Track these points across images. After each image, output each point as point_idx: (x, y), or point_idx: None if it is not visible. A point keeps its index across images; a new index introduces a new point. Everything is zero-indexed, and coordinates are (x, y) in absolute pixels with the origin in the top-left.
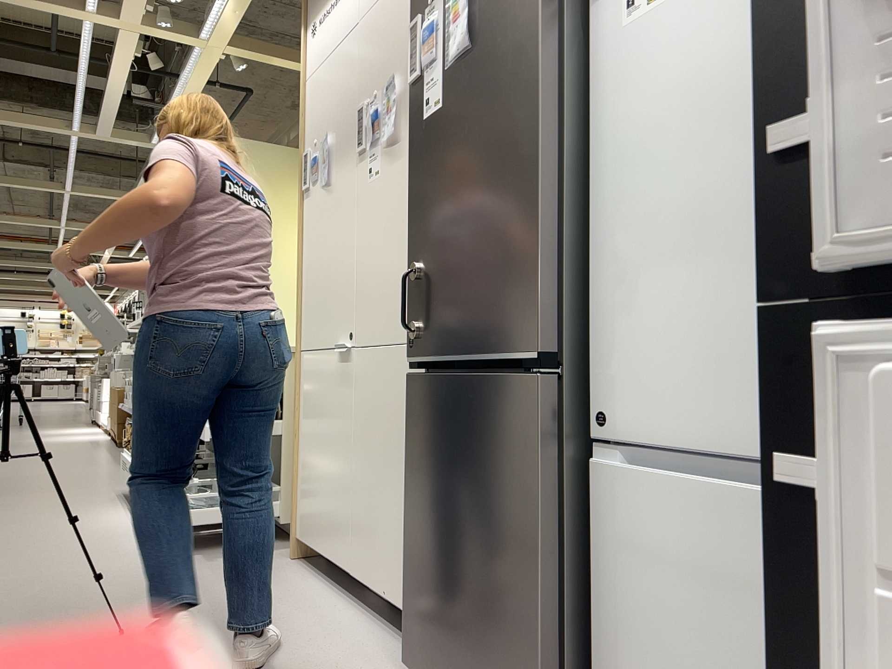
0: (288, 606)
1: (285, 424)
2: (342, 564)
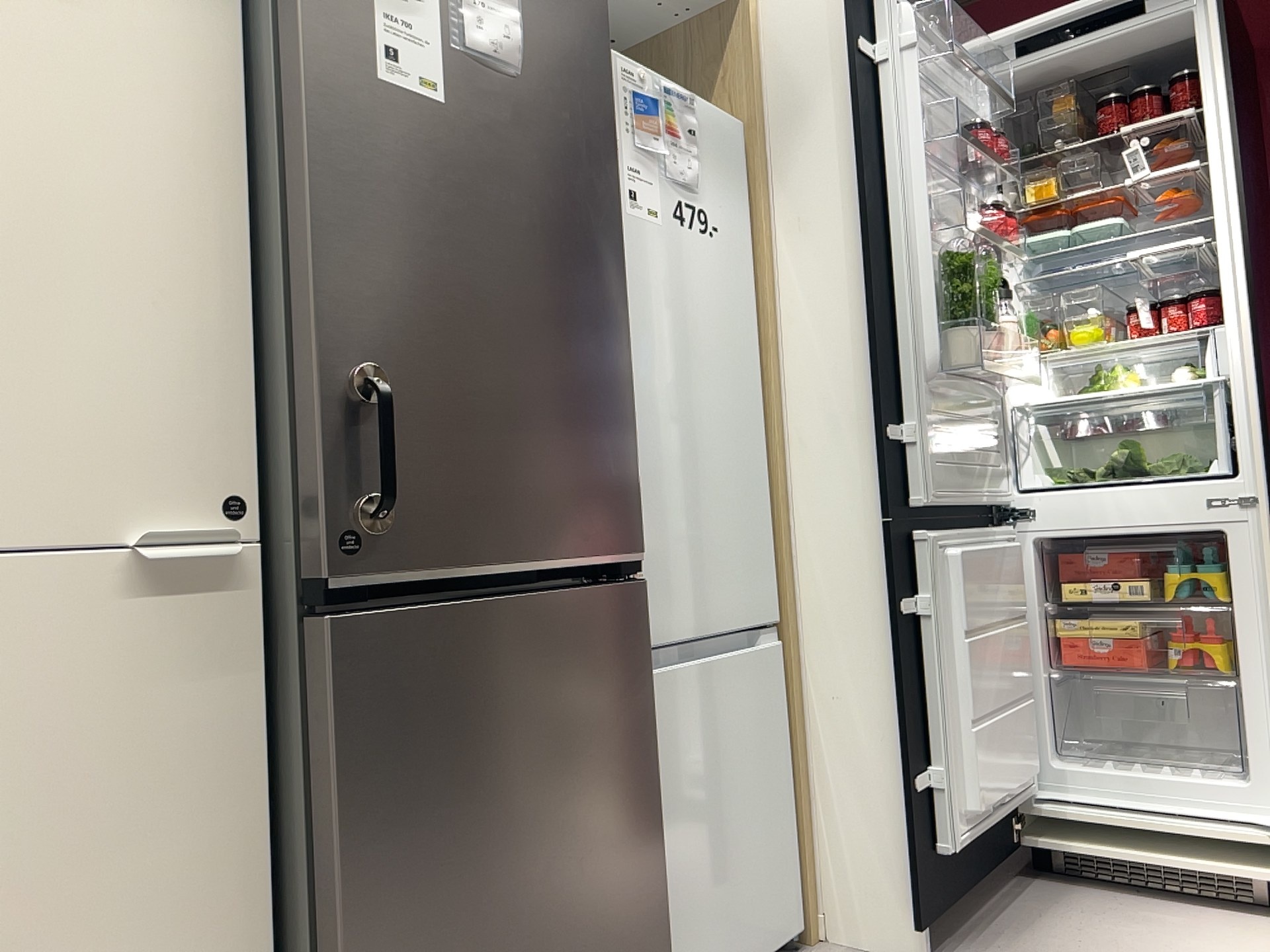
0: None
1: None
2: None
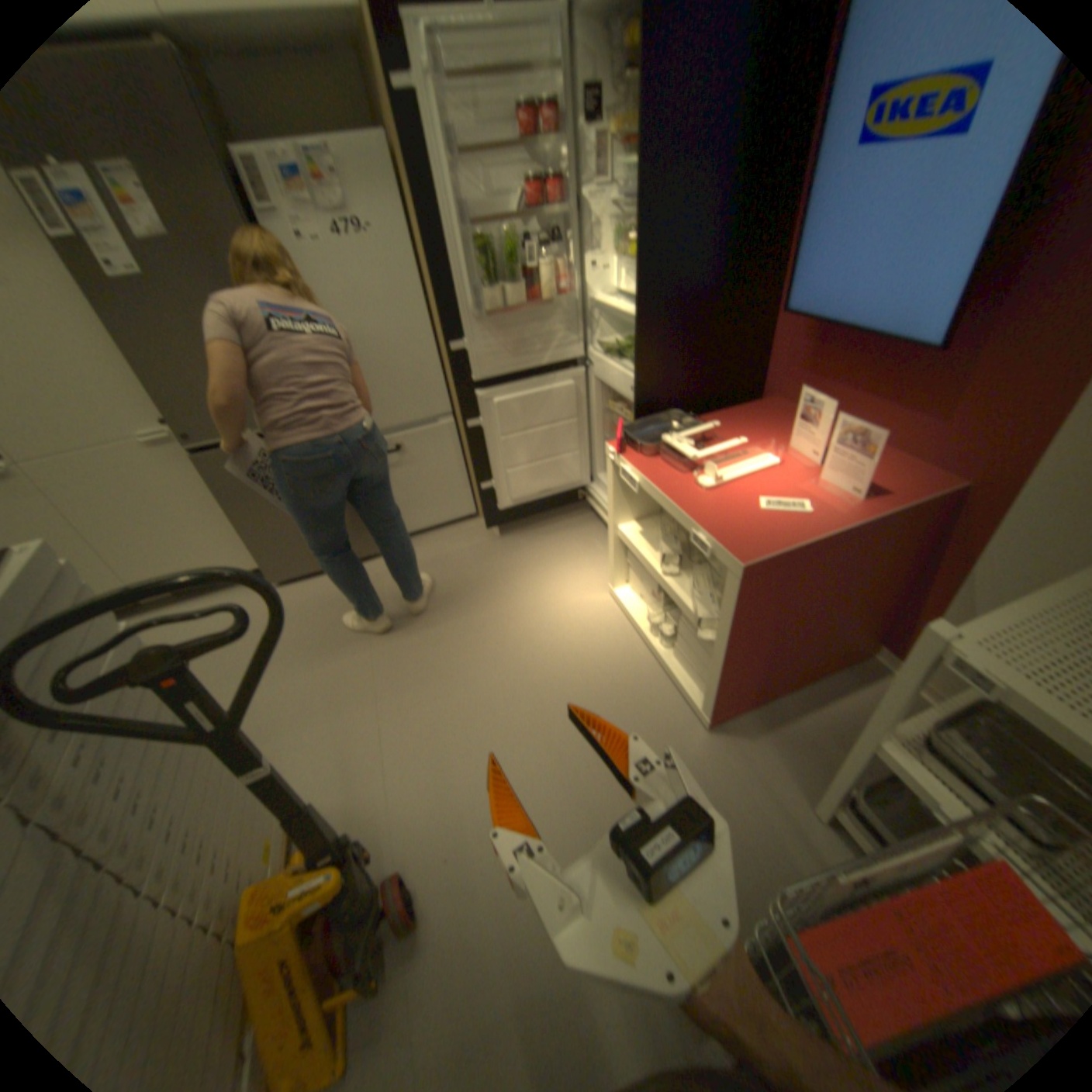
0: None
1: None
2: None
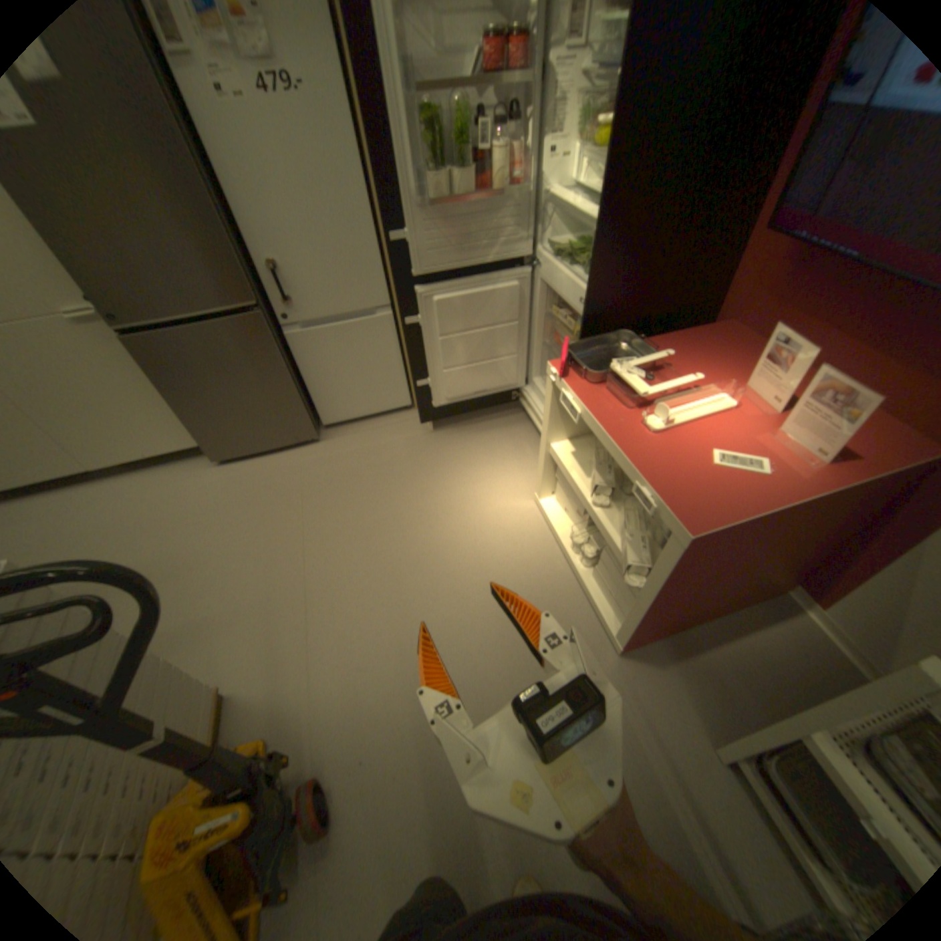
0: (72, 513)
1: None
2: (68, 472)
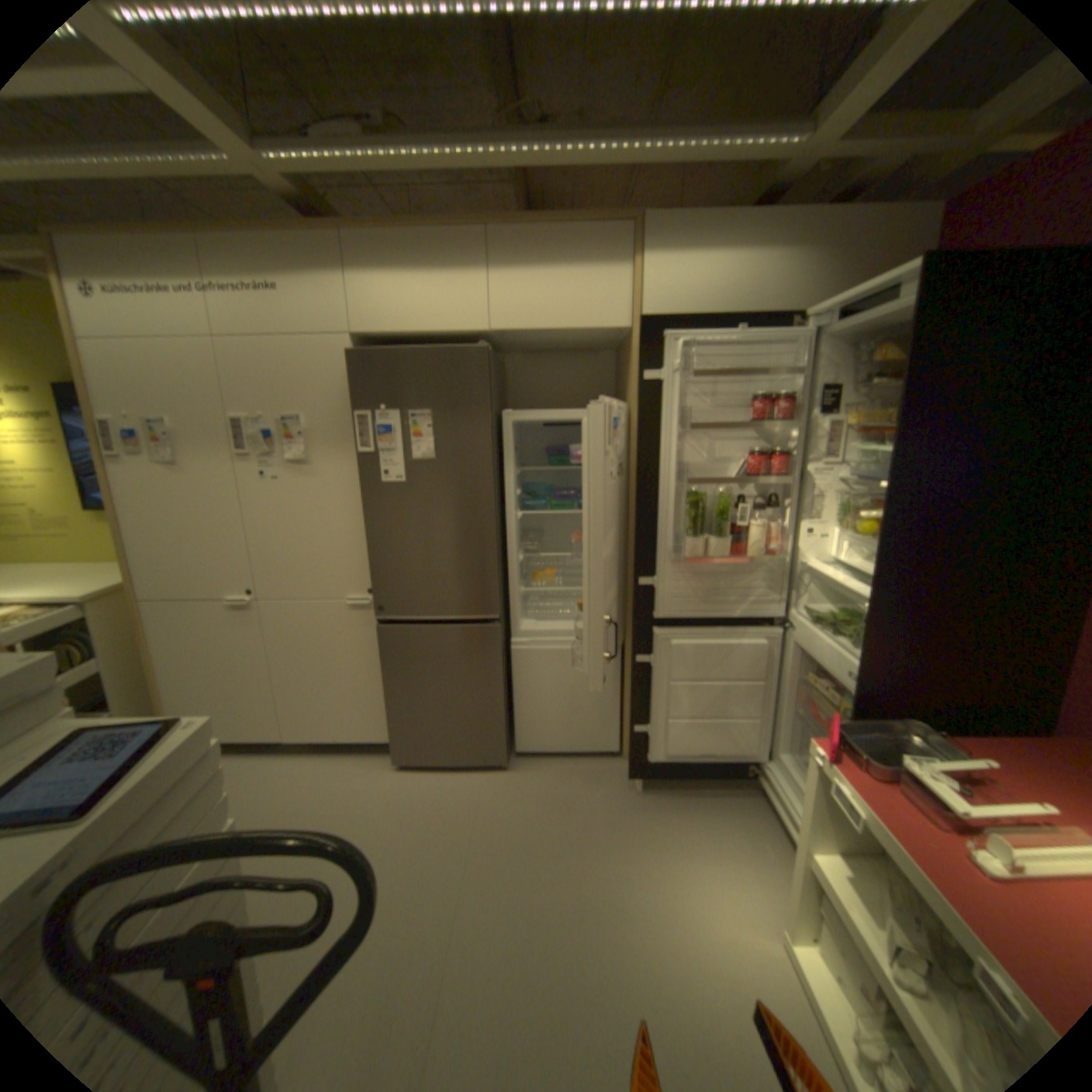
0: (247, 785)
1: (103, 662)
2: (267, 740)
